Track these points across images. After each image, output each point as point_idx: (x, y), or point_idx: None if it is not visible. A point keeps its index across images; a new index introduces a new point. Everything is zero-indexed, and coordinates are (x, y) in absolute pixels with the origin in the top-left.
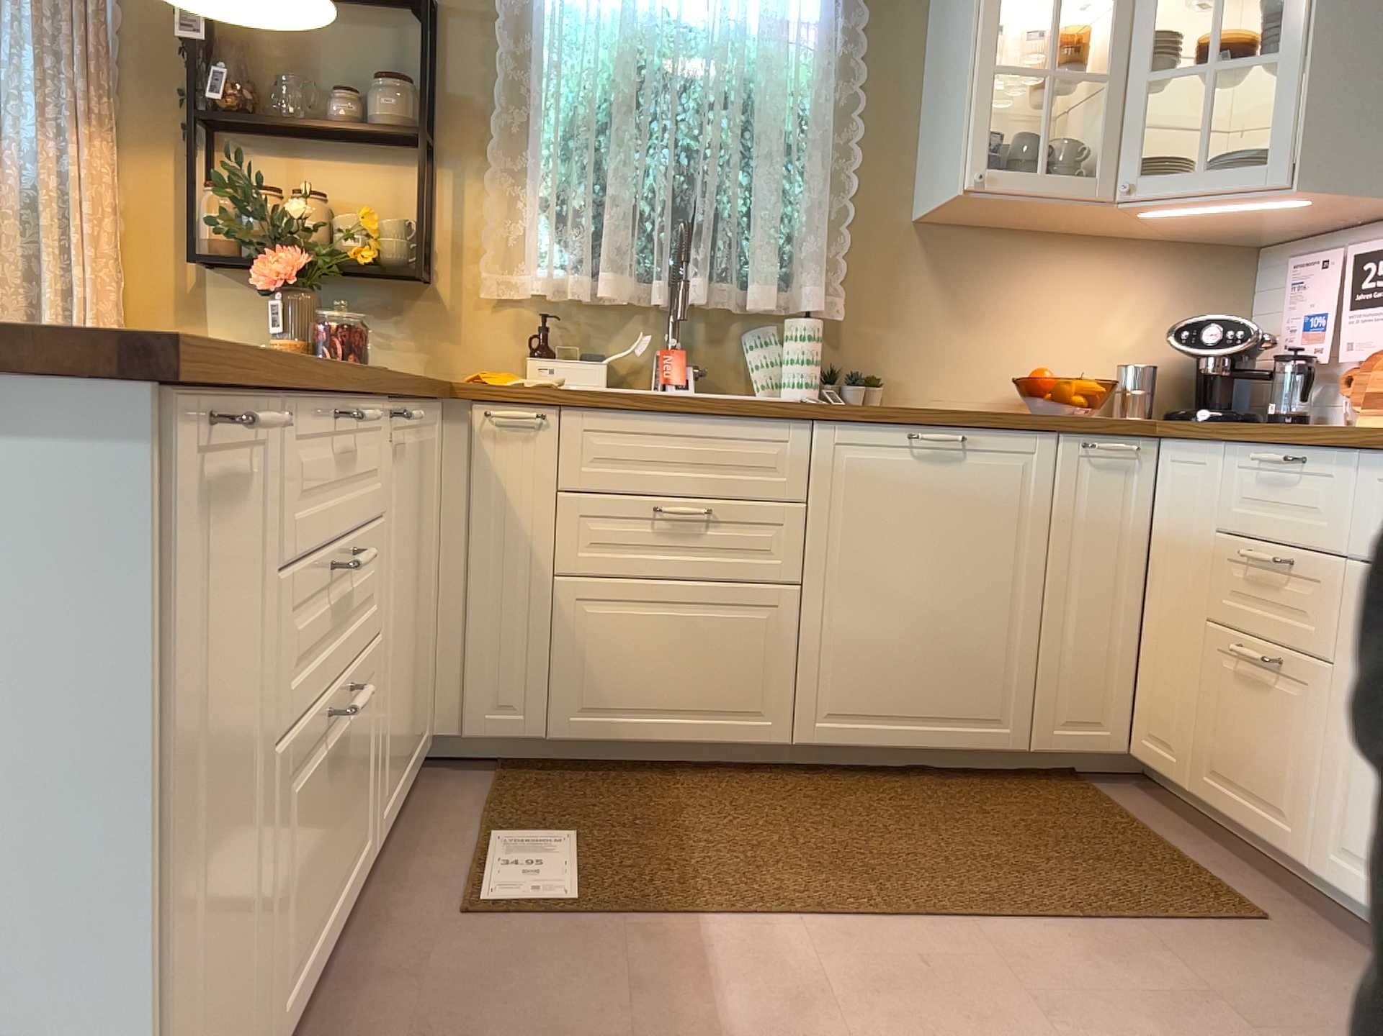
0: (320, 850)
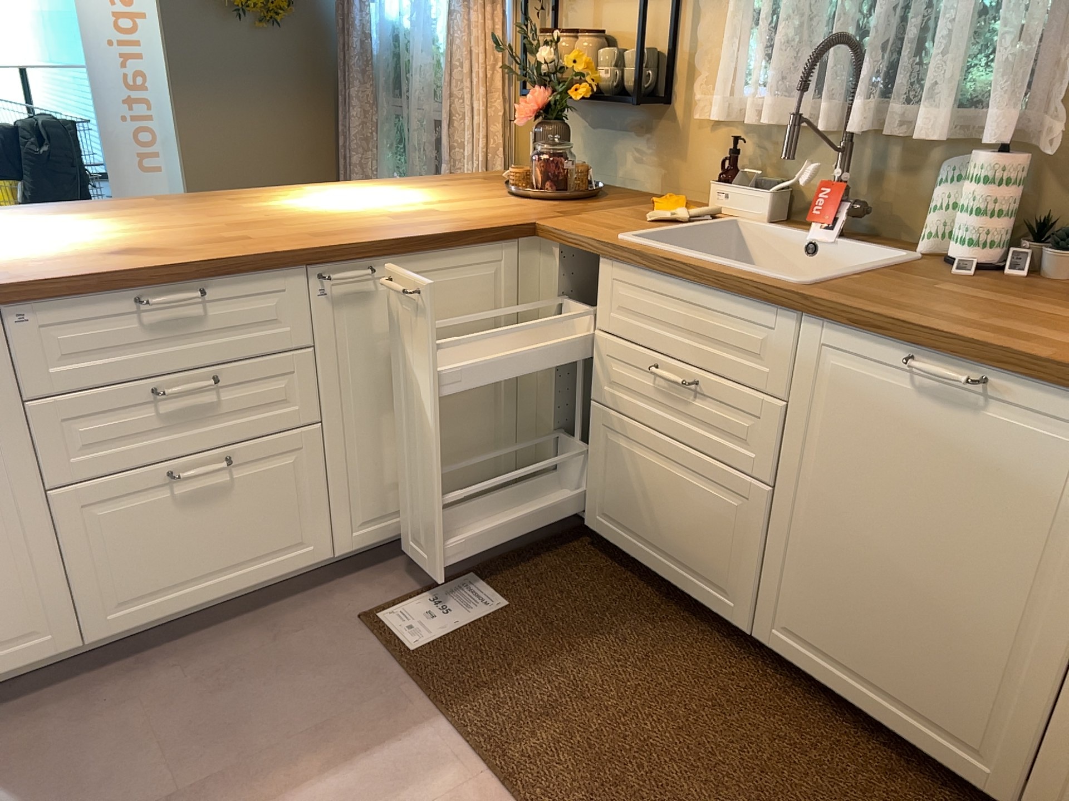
0: (190, 543)
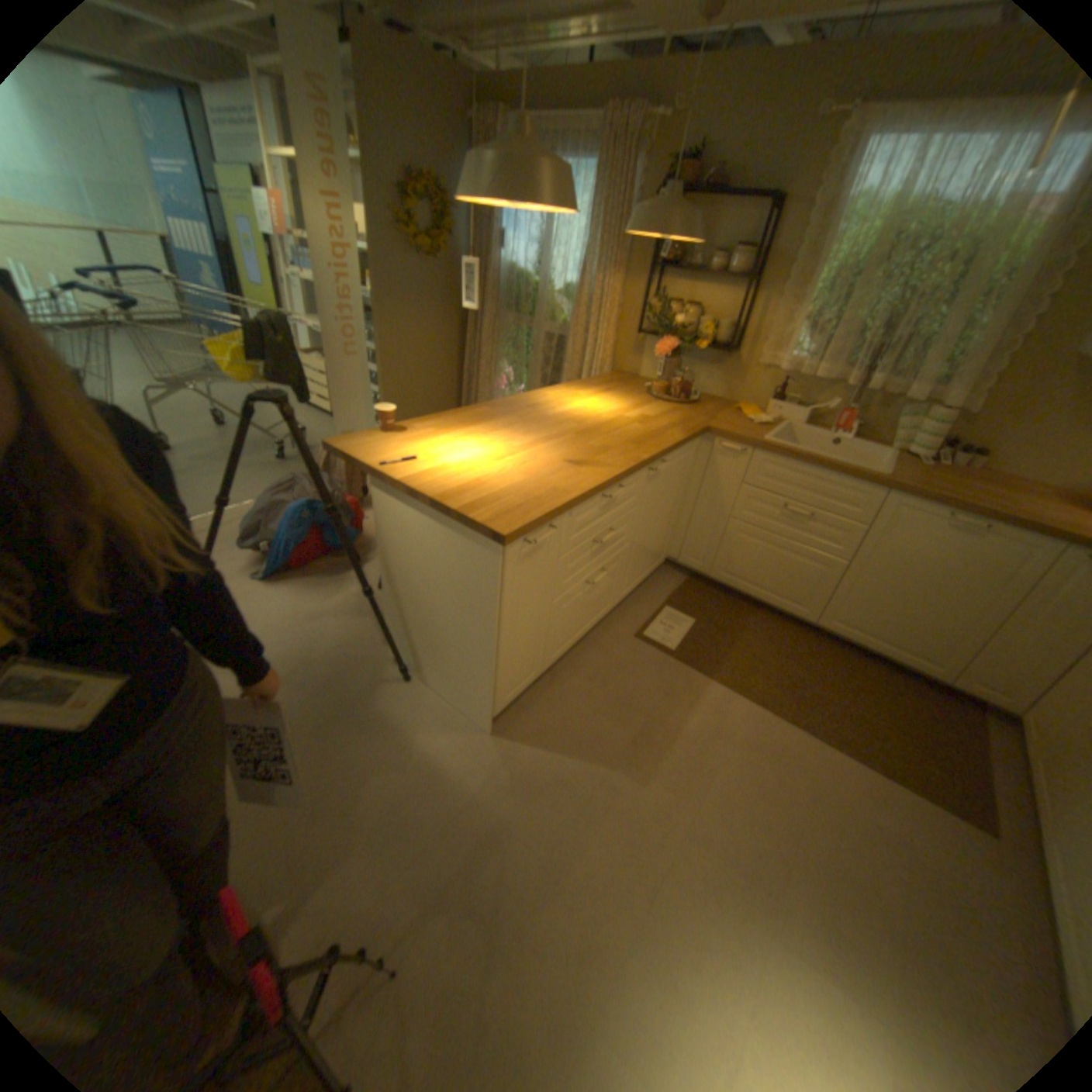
0: (580, 614)
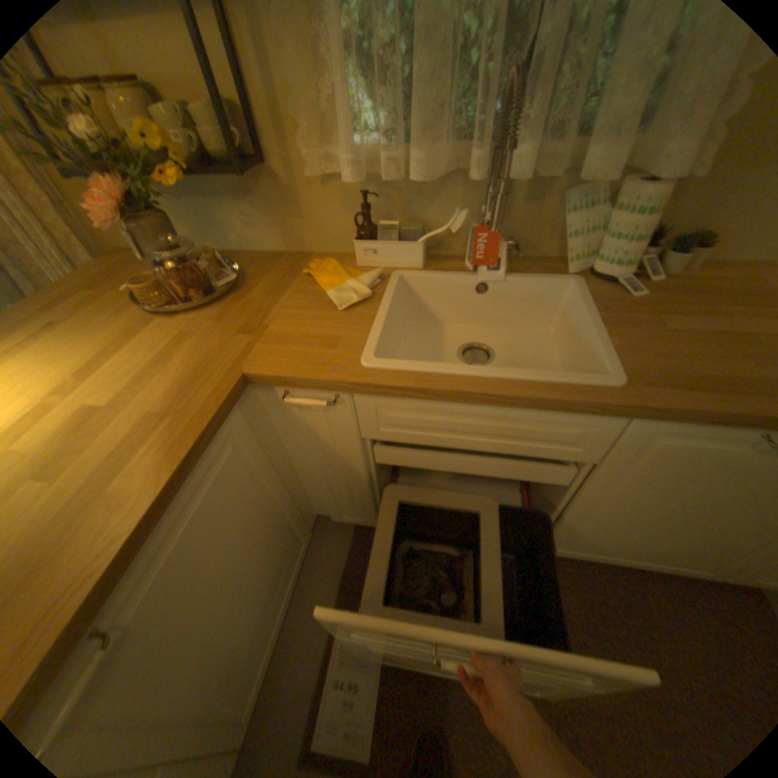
0: None
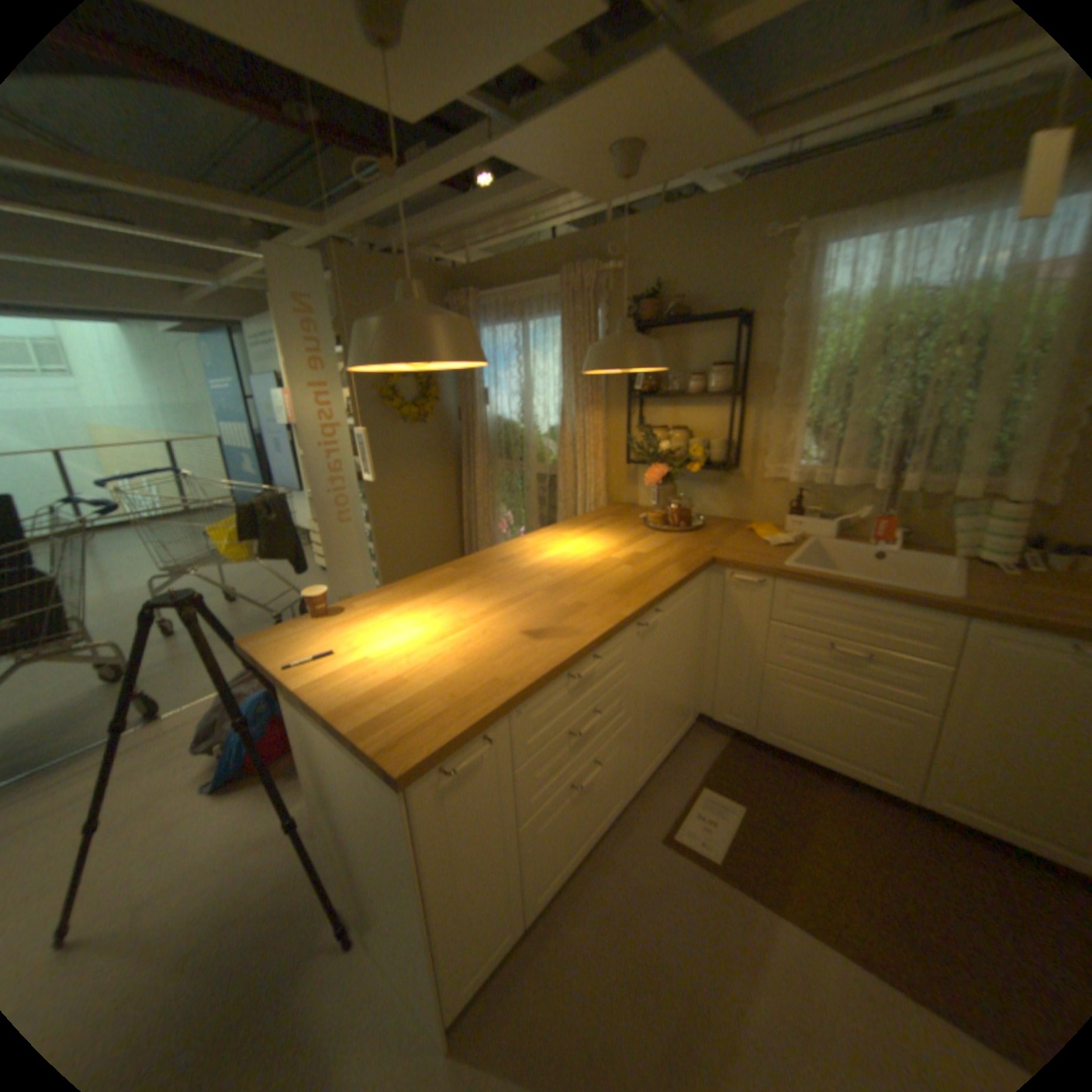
0: (576, 829)
